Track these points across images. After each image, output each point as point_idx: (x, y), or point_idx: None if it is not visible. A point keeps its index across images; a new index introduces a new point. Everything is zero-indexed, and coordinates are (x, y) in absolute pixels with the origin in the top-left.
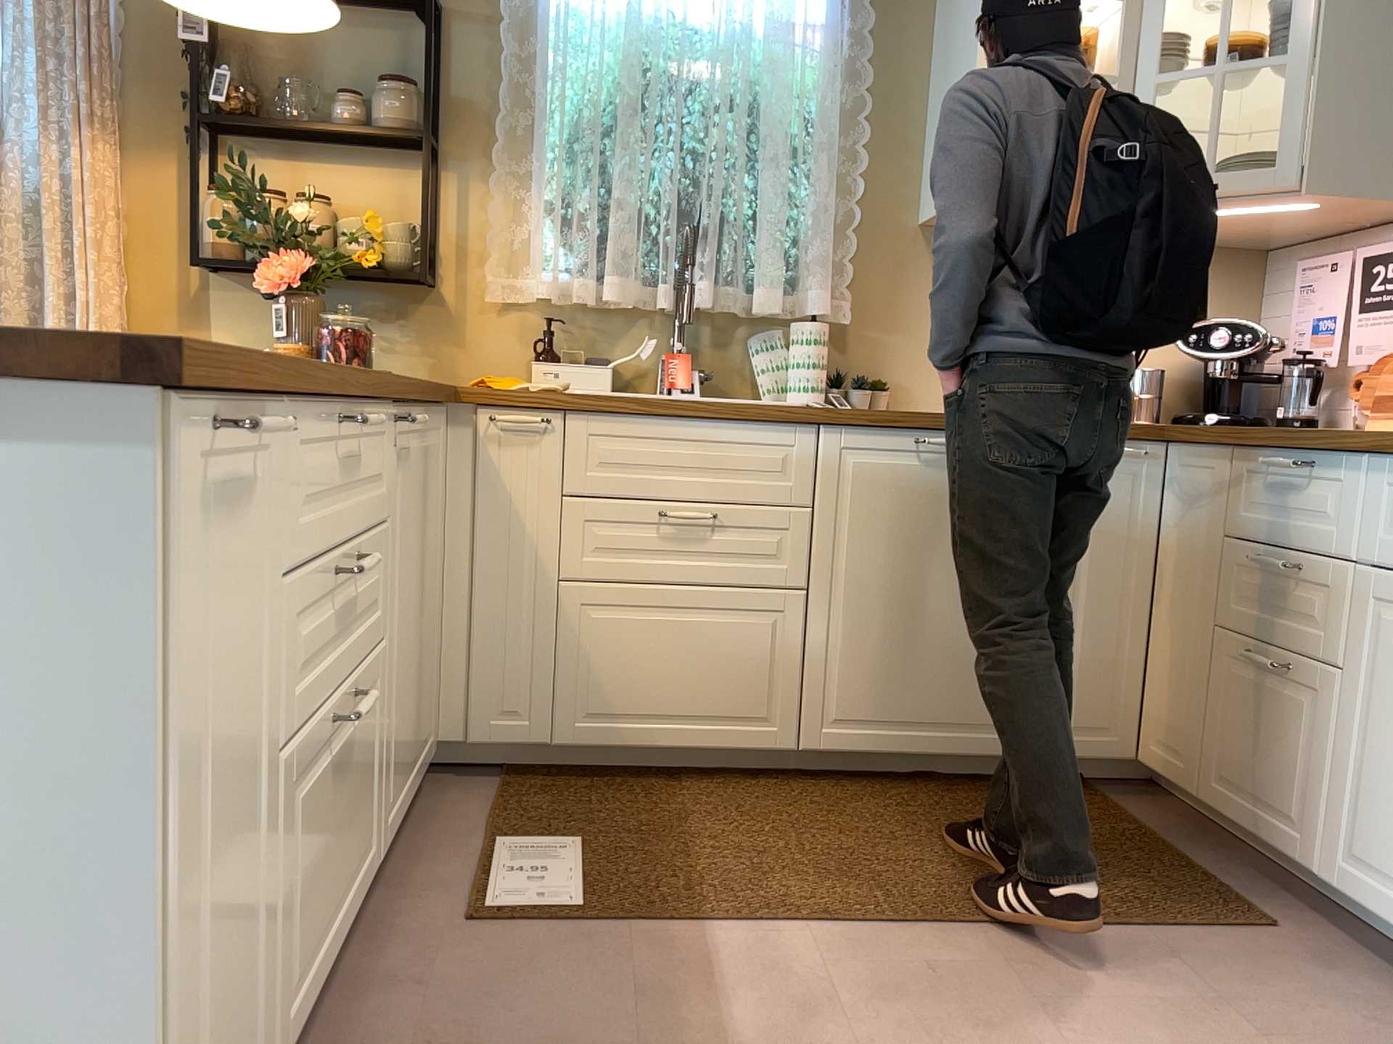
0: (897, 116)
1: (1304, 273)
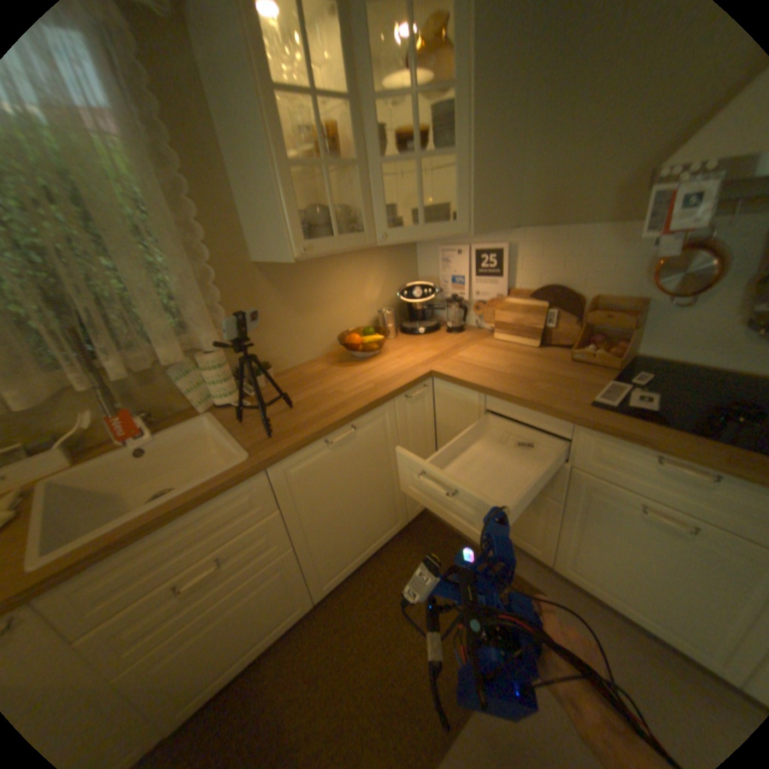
0: (207, 190)
1: (441, 252)
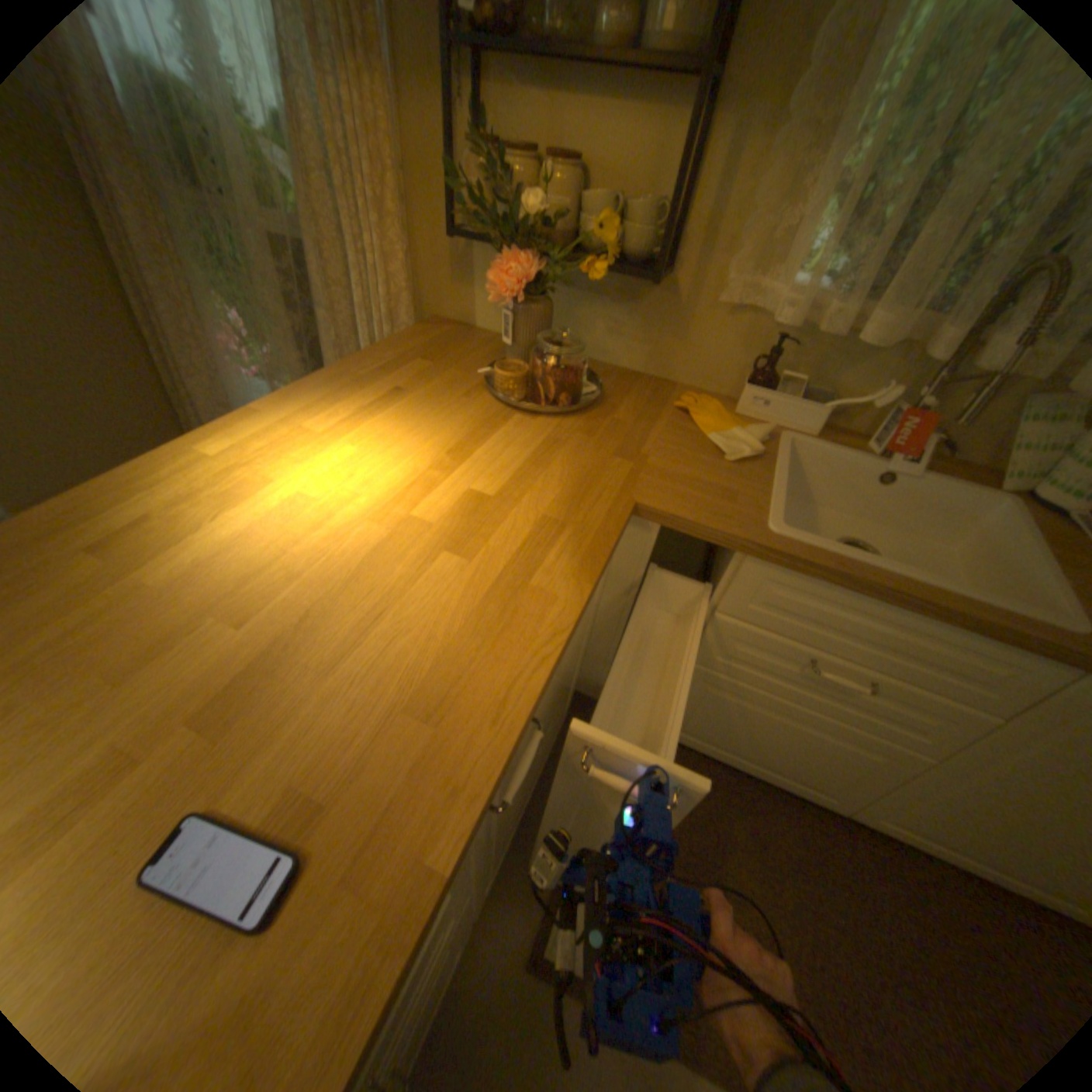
0: None
1: None
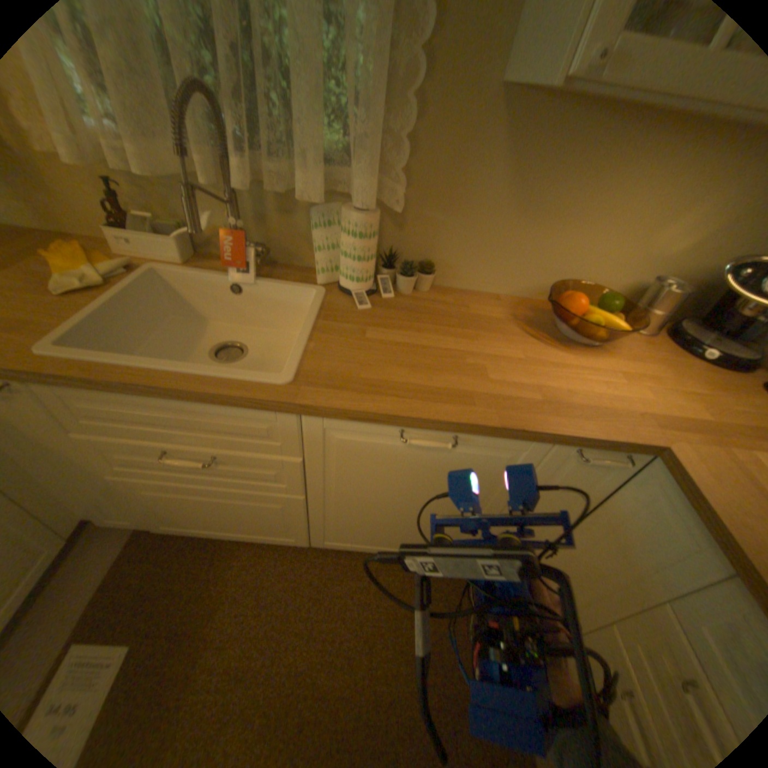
0: None
1: None
